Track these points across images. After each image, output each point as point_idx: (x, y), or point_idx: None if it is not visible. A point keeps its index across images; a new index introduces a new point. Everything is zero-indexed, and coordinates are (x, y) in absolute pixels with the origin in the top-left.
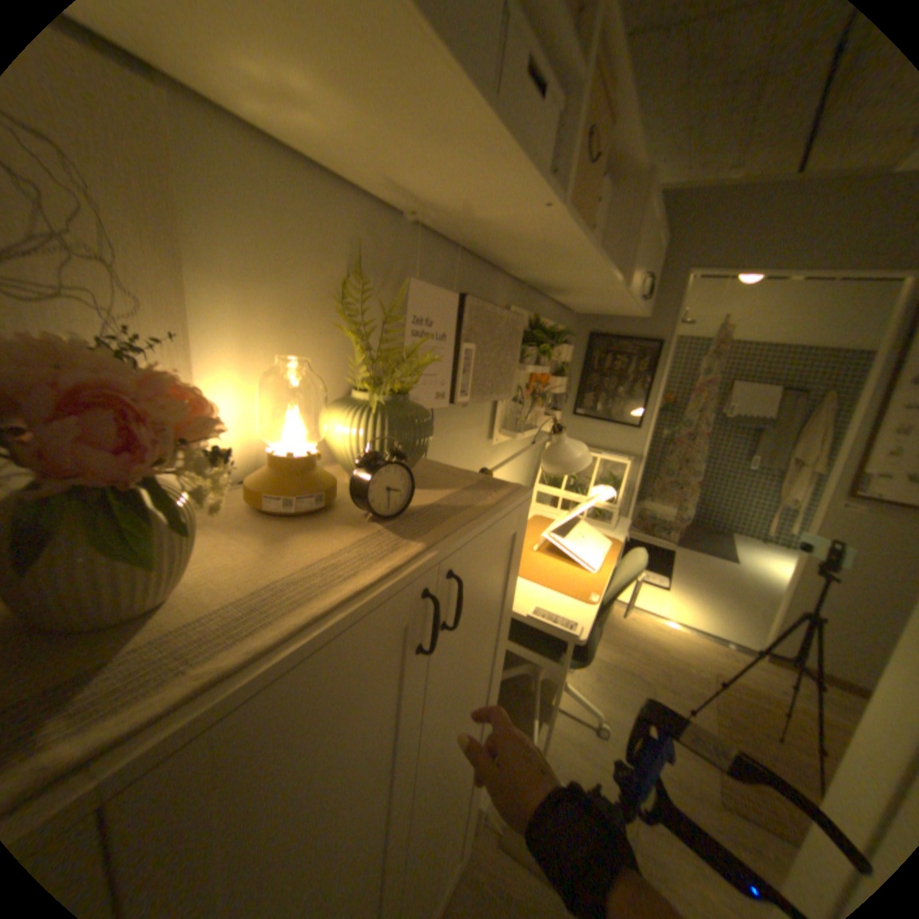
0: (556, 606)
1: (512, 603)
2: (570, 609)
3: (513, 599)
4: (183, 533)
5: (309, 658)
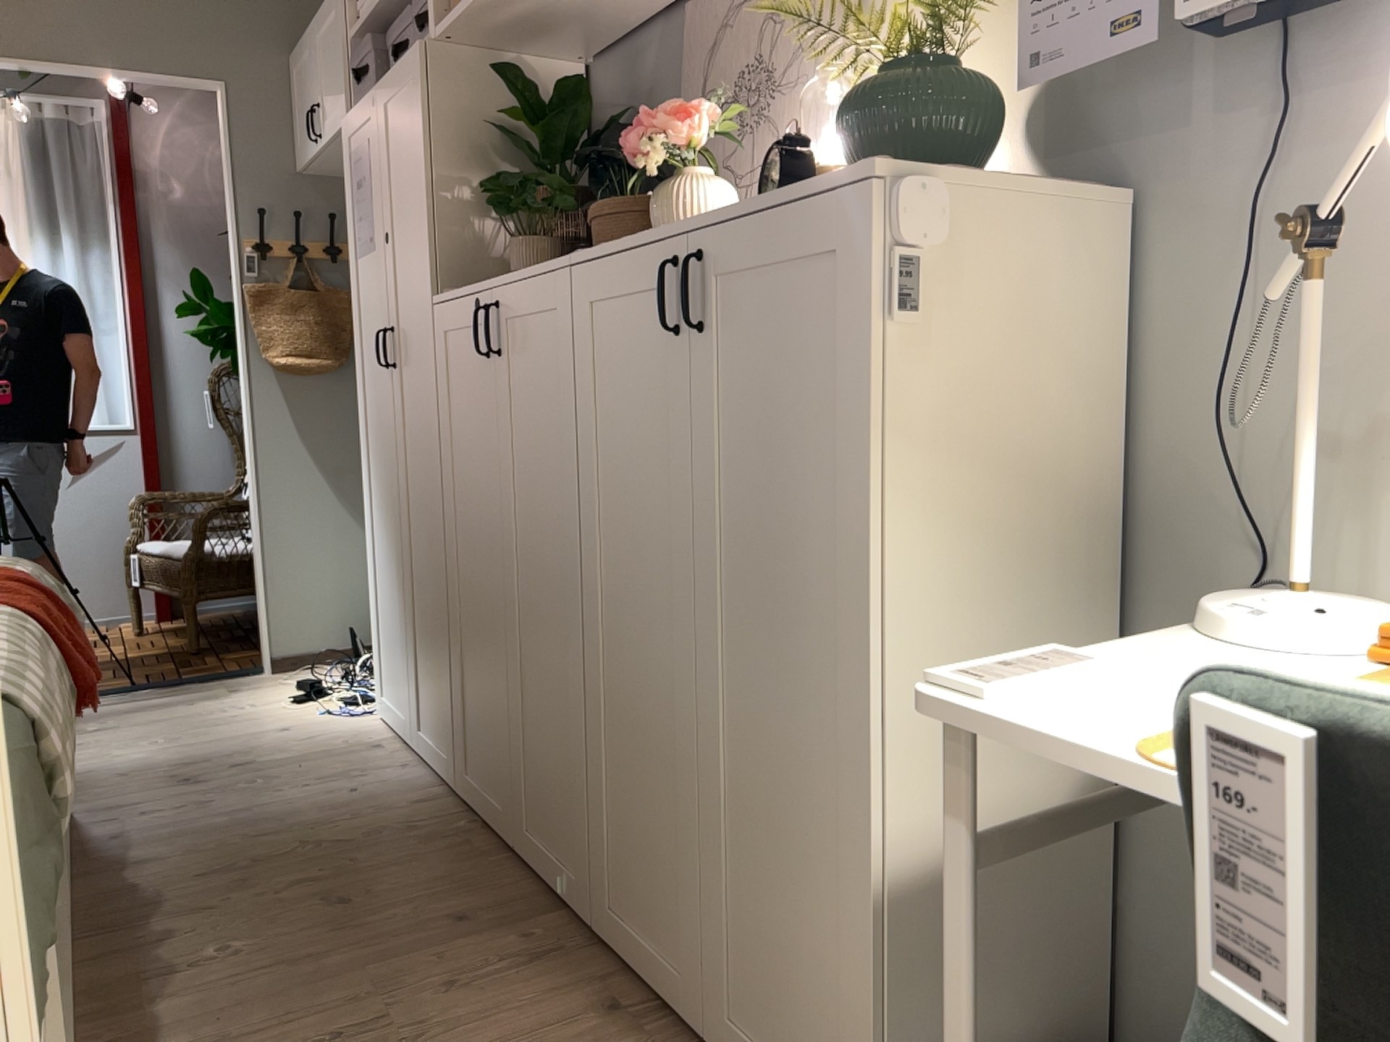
0: (1129, 712)
1: (871, 452)
2: (1116, 730)
3: (870, 439)
4: (674, 202)
5: (610, 258)
